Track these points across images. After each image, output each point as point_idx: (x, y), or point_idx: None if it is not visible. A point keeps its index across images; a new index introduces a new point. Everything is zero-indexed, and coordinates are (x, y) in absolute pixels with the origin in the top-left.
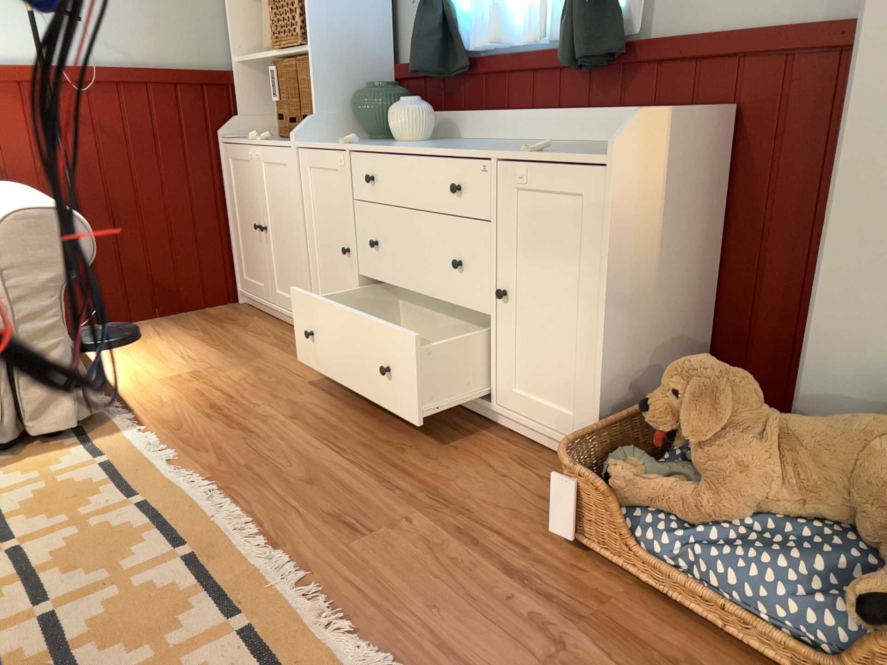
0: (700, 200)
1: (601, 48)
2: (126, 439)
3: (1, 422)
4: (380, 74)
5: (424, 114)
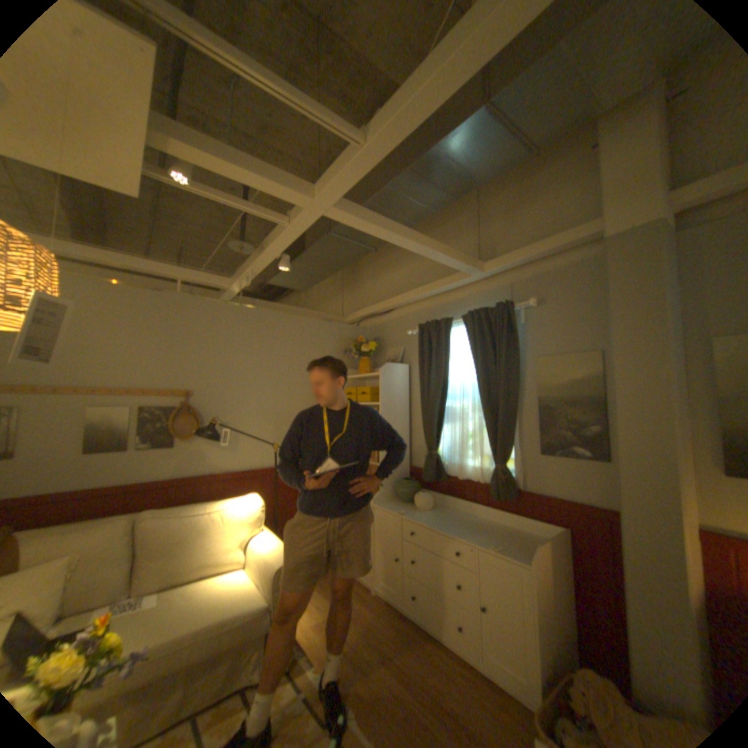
0: (565, 571)
1: (511, 496)
2: (309, 680)
3: (258, 672)
4: (404, 470)
5: (430, 500)
